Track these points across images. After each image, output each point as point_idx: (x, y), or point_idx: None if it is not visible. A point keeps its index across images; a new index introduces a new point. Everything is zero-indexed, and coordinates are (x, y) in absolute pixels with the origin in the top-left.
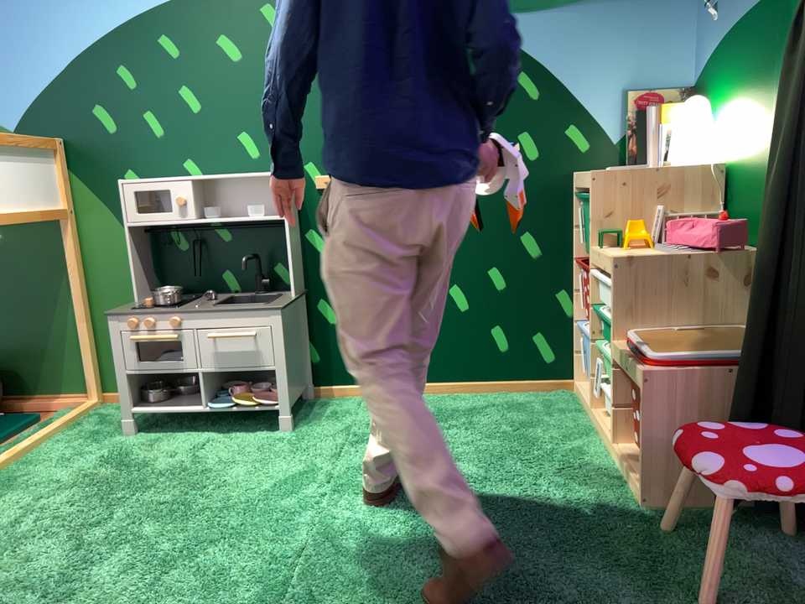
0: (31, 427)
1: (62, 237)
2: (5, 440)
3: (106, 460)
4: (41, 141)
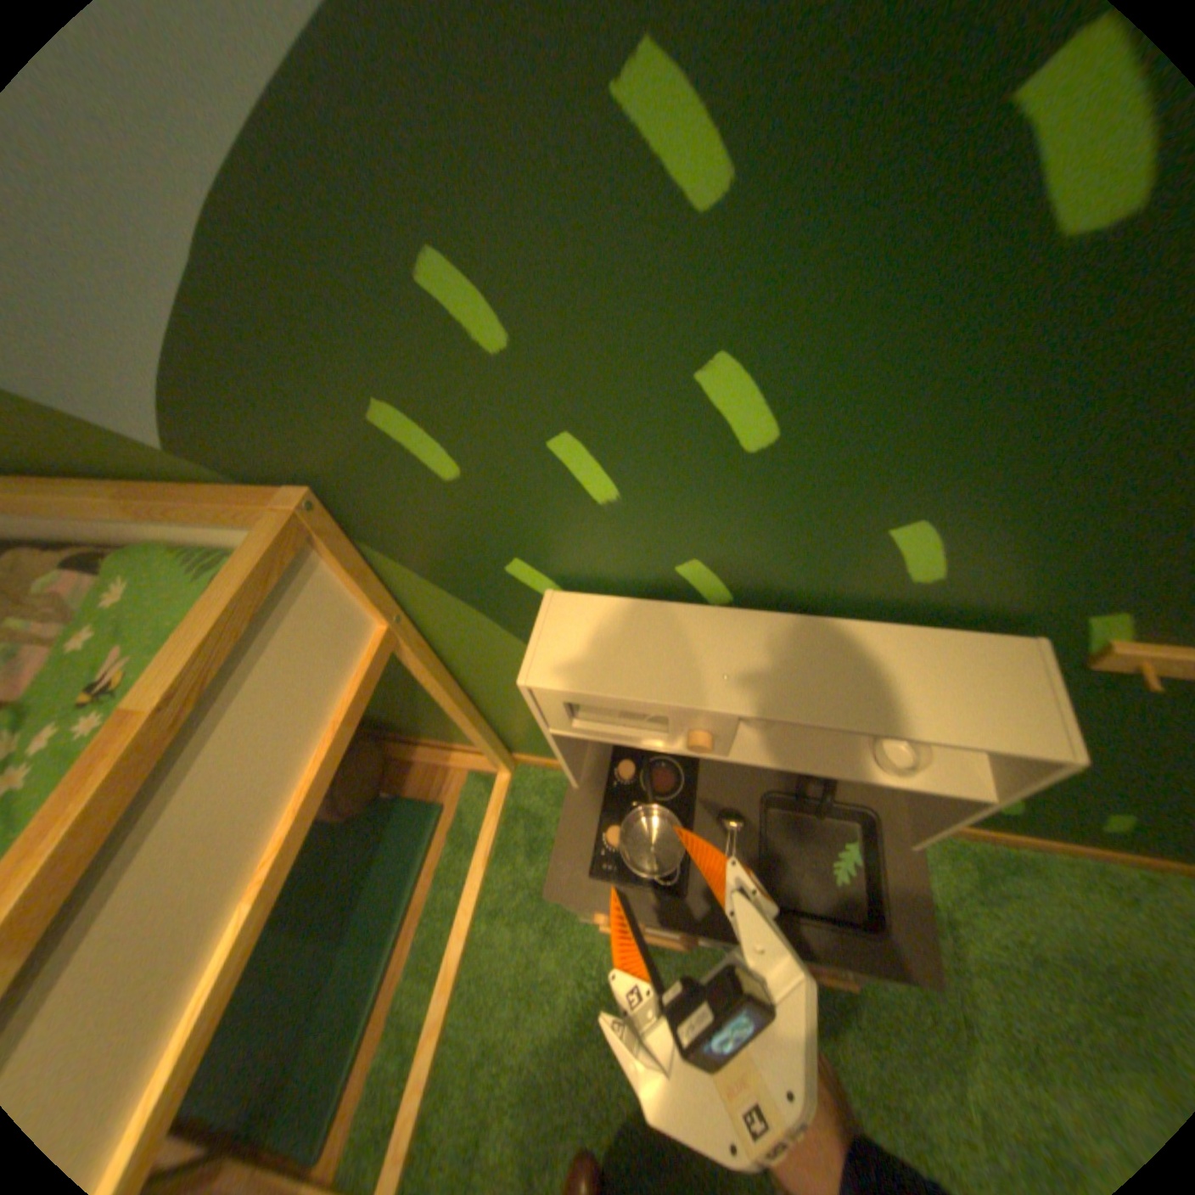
0: (439, 829)
1: (400, 658)
2: (419, 882)
3: (585, 1019)
4: (258, 510)
